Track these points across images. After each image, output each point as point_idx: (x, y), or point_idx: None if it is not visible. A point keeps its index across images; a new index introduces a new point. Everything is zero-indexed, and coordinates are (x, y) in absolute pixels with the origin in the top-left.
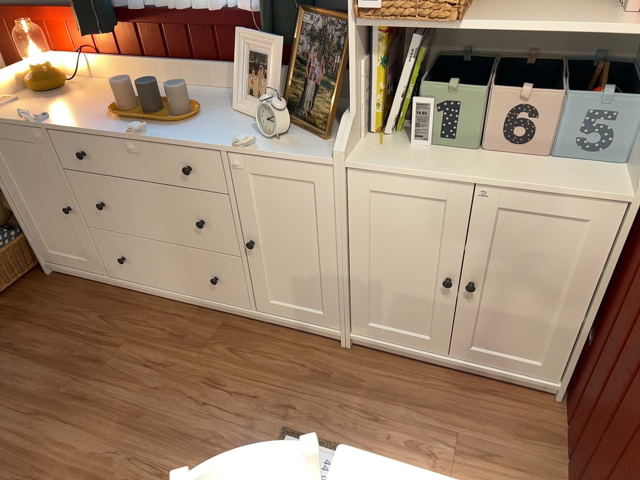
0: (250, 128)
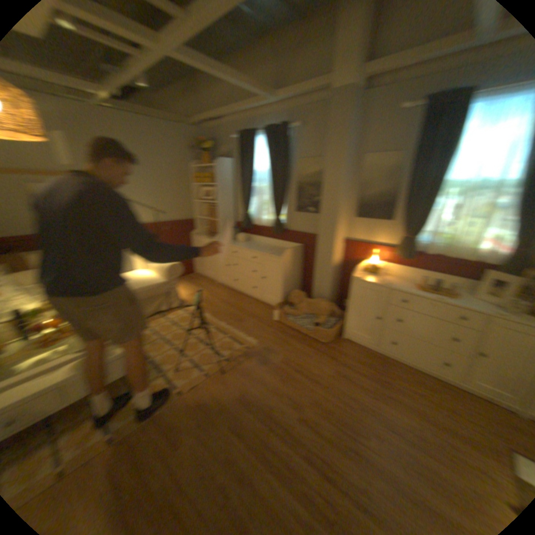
0: (491, 307)
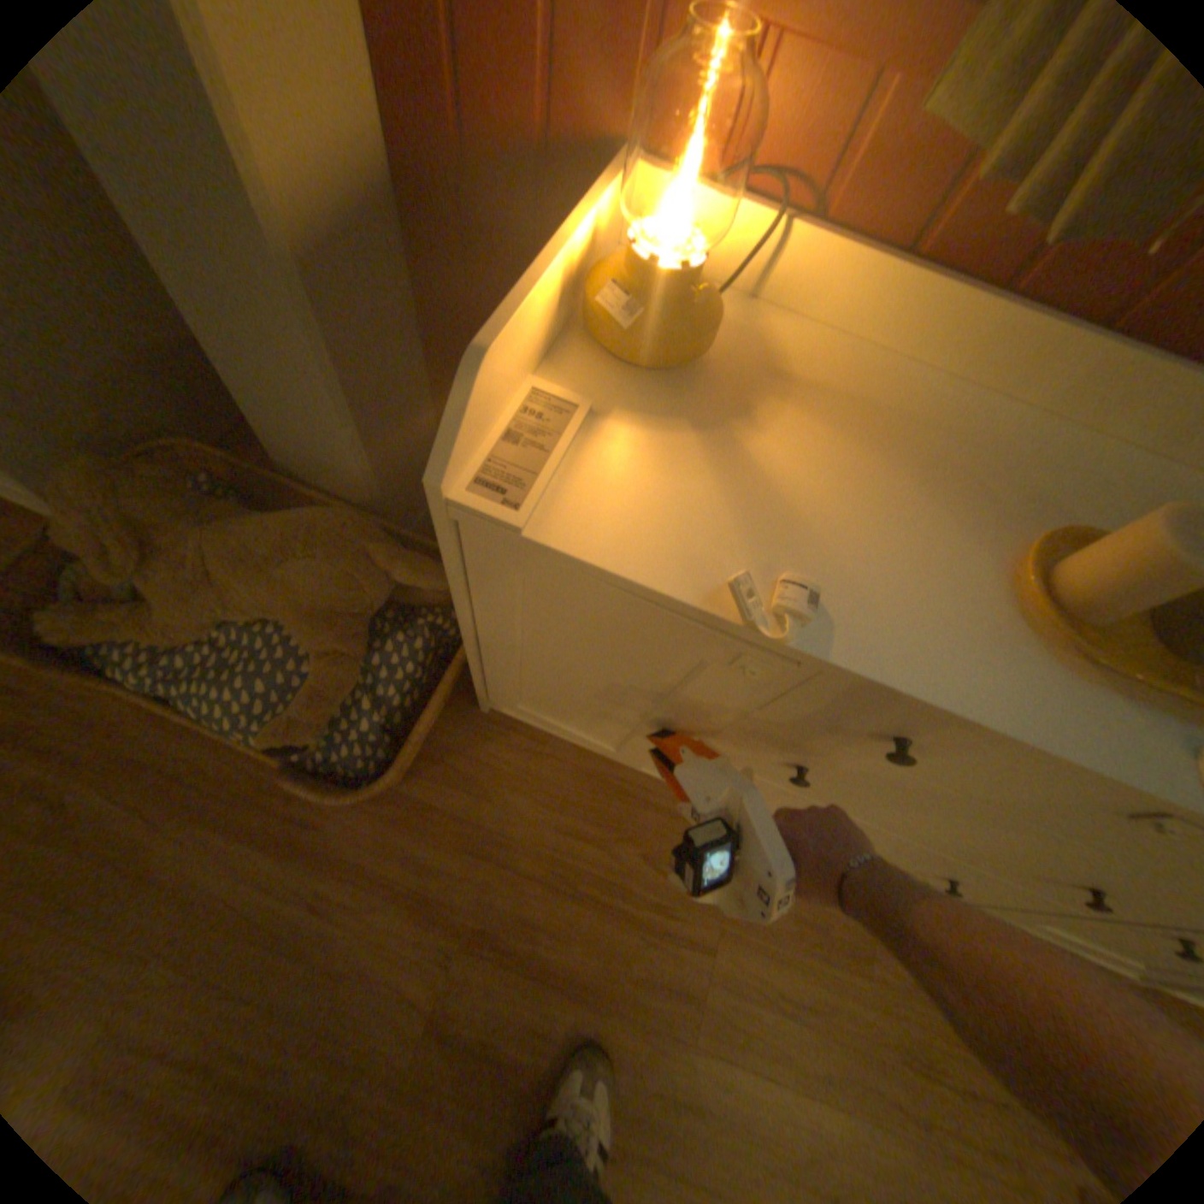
0: None
